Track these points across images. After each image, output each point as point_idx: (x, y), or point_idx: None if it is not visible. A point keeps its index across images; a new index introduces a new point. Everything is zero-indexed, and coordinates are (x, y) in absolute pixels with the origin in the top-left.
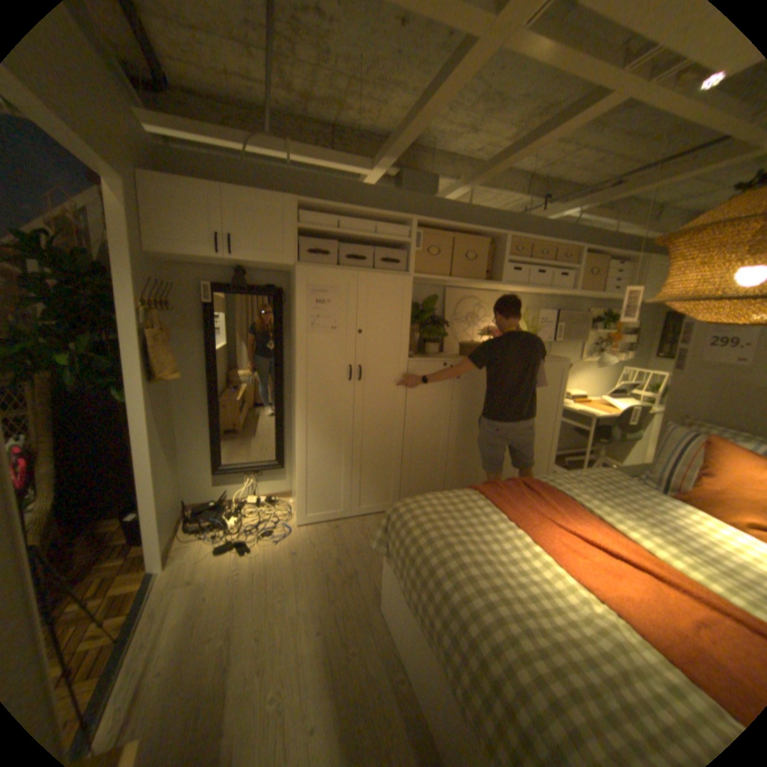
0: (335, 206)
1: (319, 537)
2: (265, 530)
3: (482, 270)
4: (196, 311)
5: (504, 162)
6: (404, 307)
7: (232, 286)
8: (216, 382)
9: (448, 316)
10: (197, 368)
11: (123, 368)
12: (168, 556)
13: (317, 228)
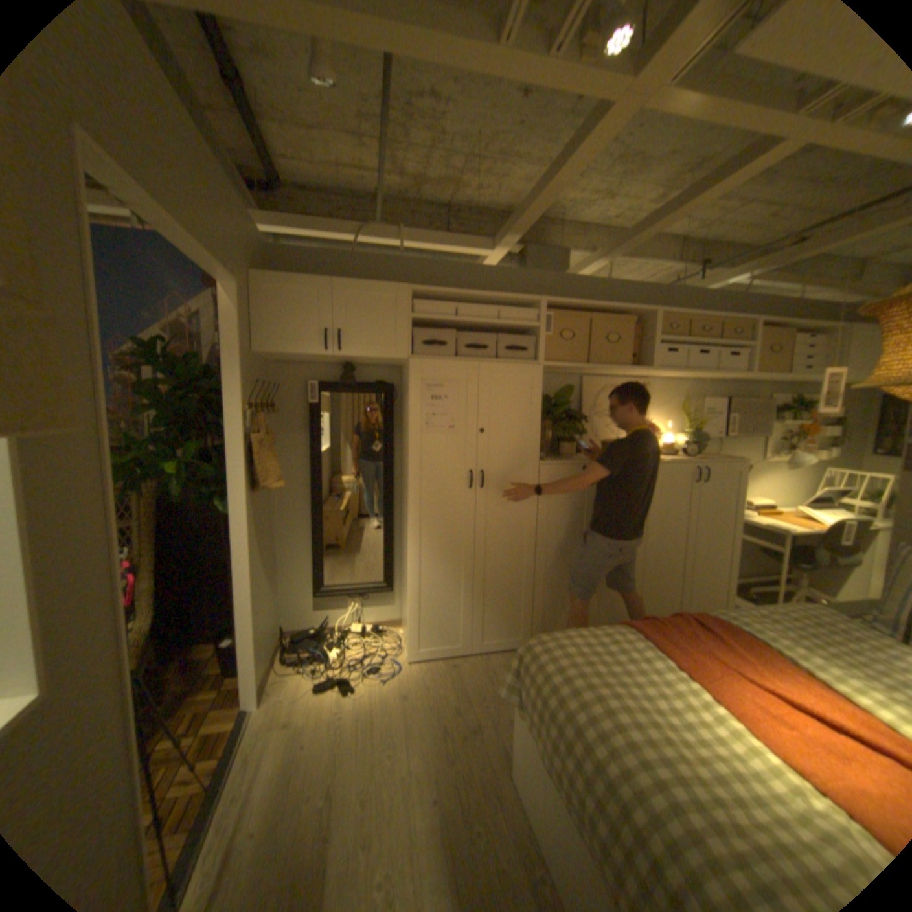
0: (452, 292)
1: (434, 679)
2: (371, 666)
3: (627, 354)
4: (302, 413)
5: (649, 230)
6: (533, 401)
7: (340, 385)
8: (320, 491)
9: (586, 410)
10: (300, 475)
11: (227, 476)
12: (264, 692)
13: (433, 318)
